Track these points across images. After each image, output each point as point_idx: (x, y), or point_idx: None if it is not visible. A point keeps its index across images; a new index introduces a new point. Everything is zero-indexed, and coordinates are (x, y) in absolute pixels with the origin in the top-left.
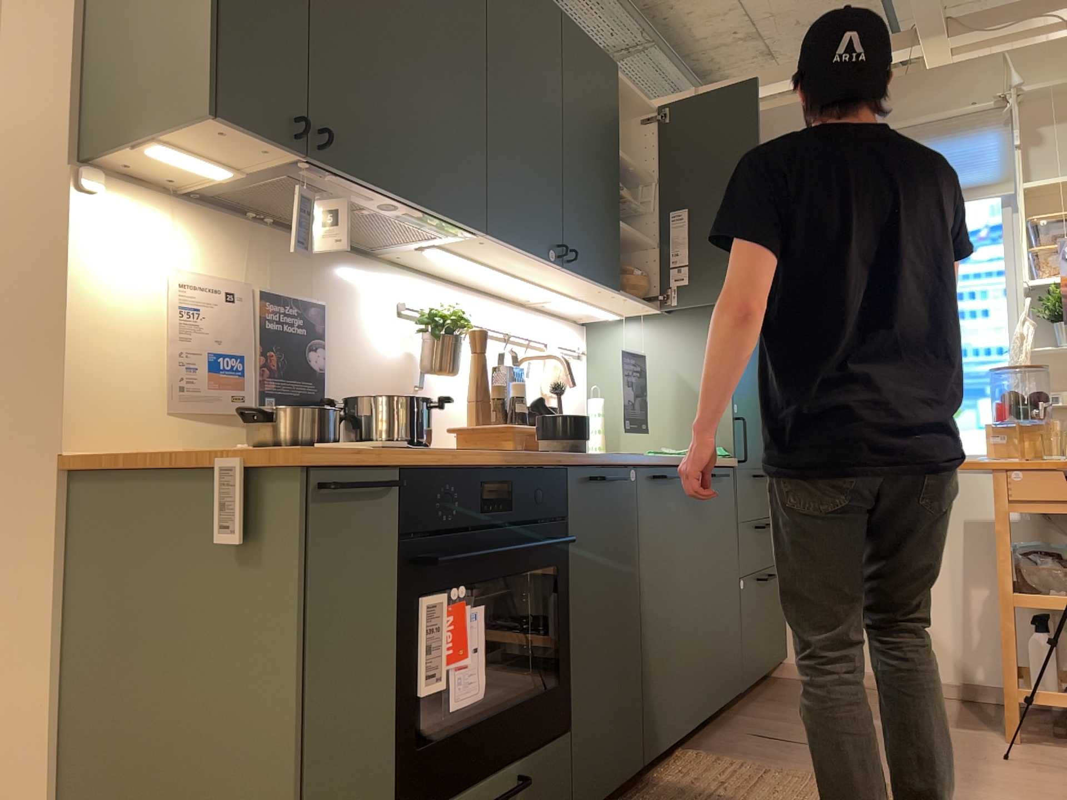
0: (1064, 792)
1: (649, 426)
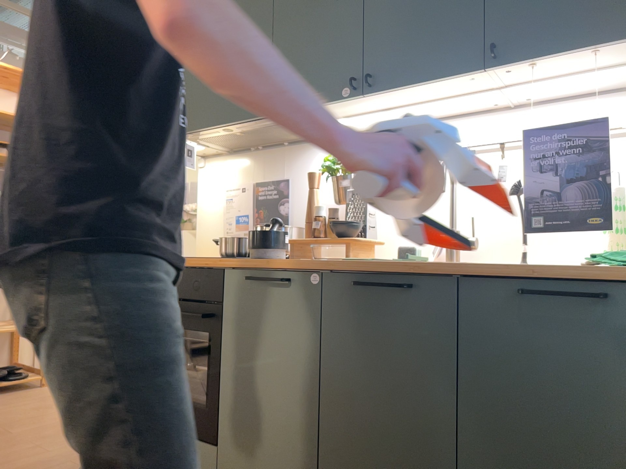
0: None
1: None
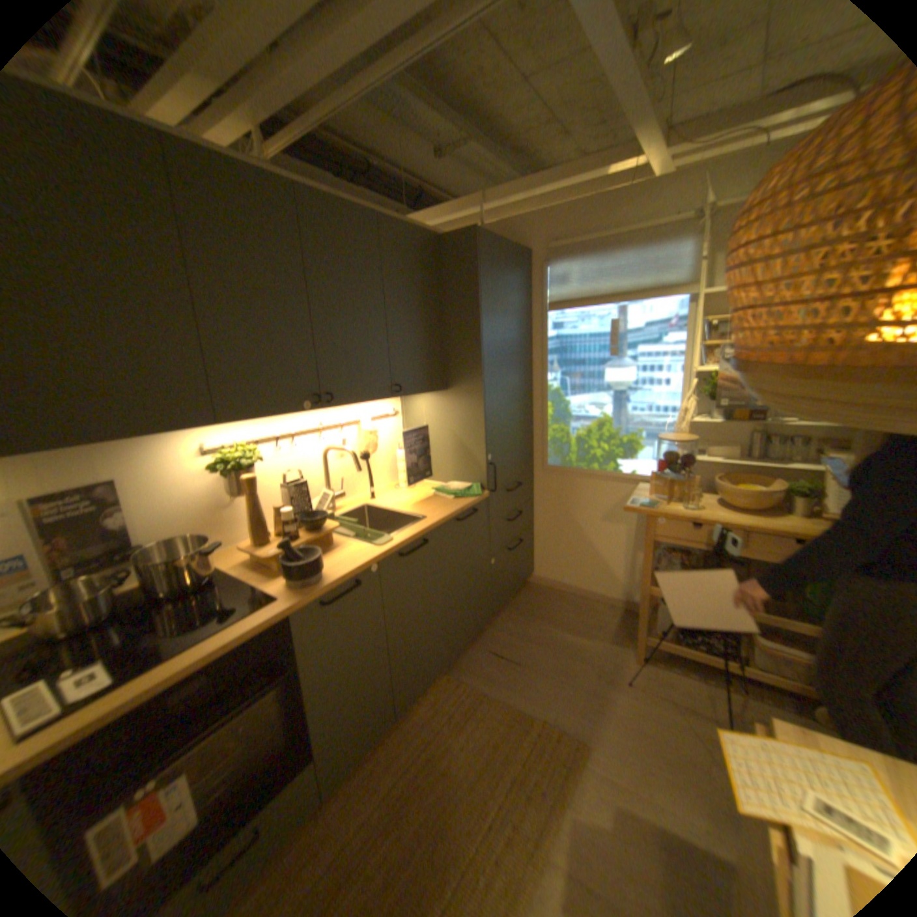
0: (652, 731)
1: (438, 463)
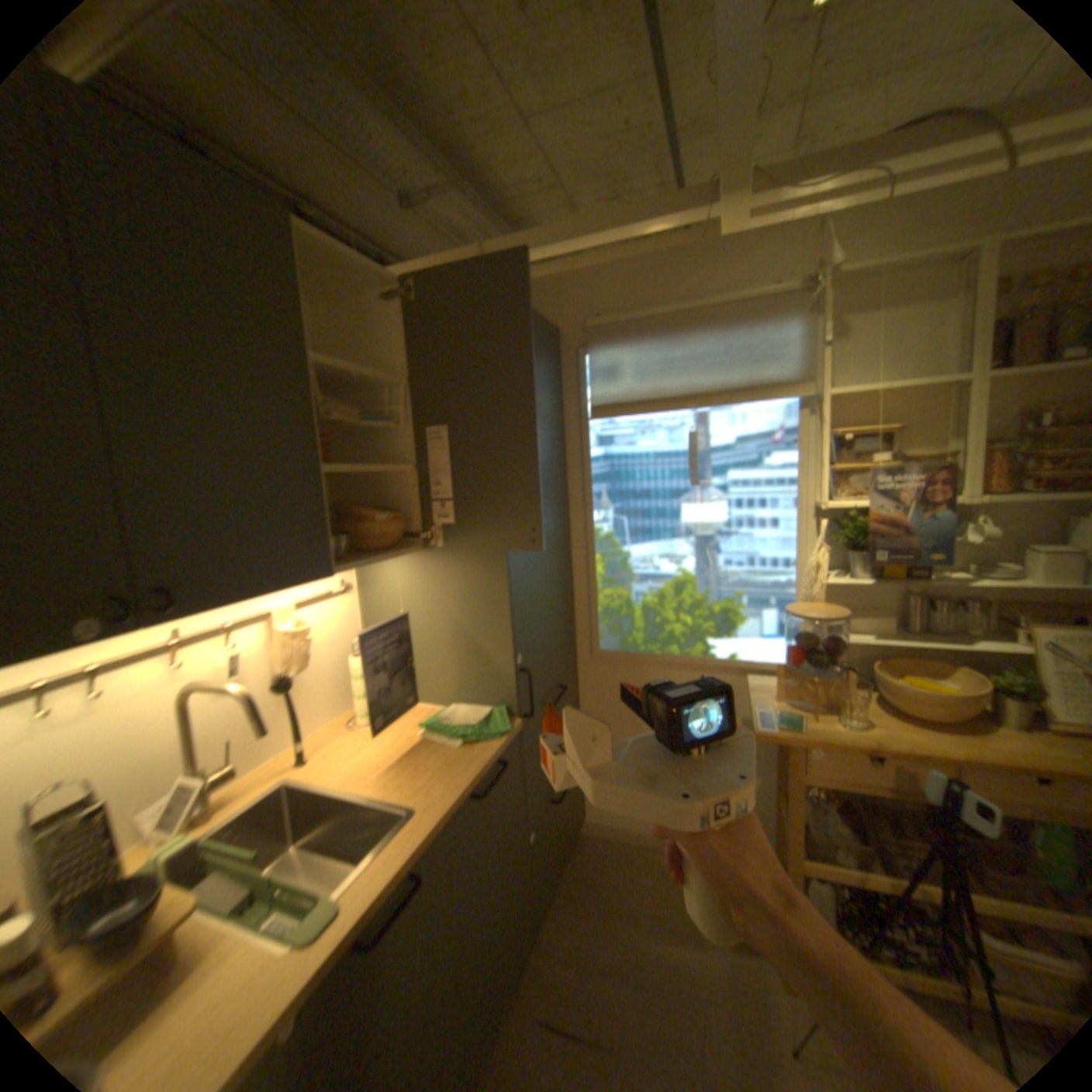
0: None
1: (427, 672)
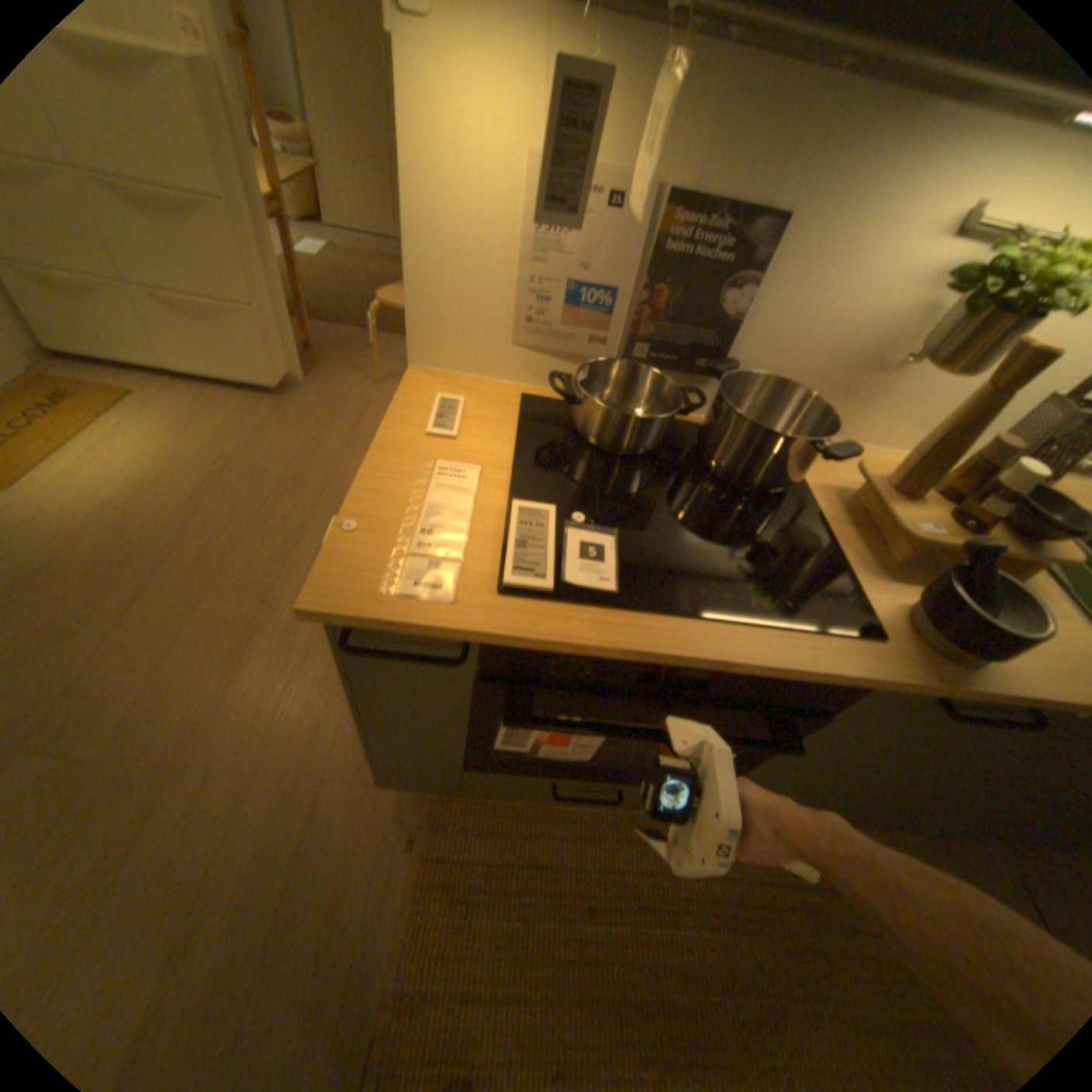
0: None
1: None
